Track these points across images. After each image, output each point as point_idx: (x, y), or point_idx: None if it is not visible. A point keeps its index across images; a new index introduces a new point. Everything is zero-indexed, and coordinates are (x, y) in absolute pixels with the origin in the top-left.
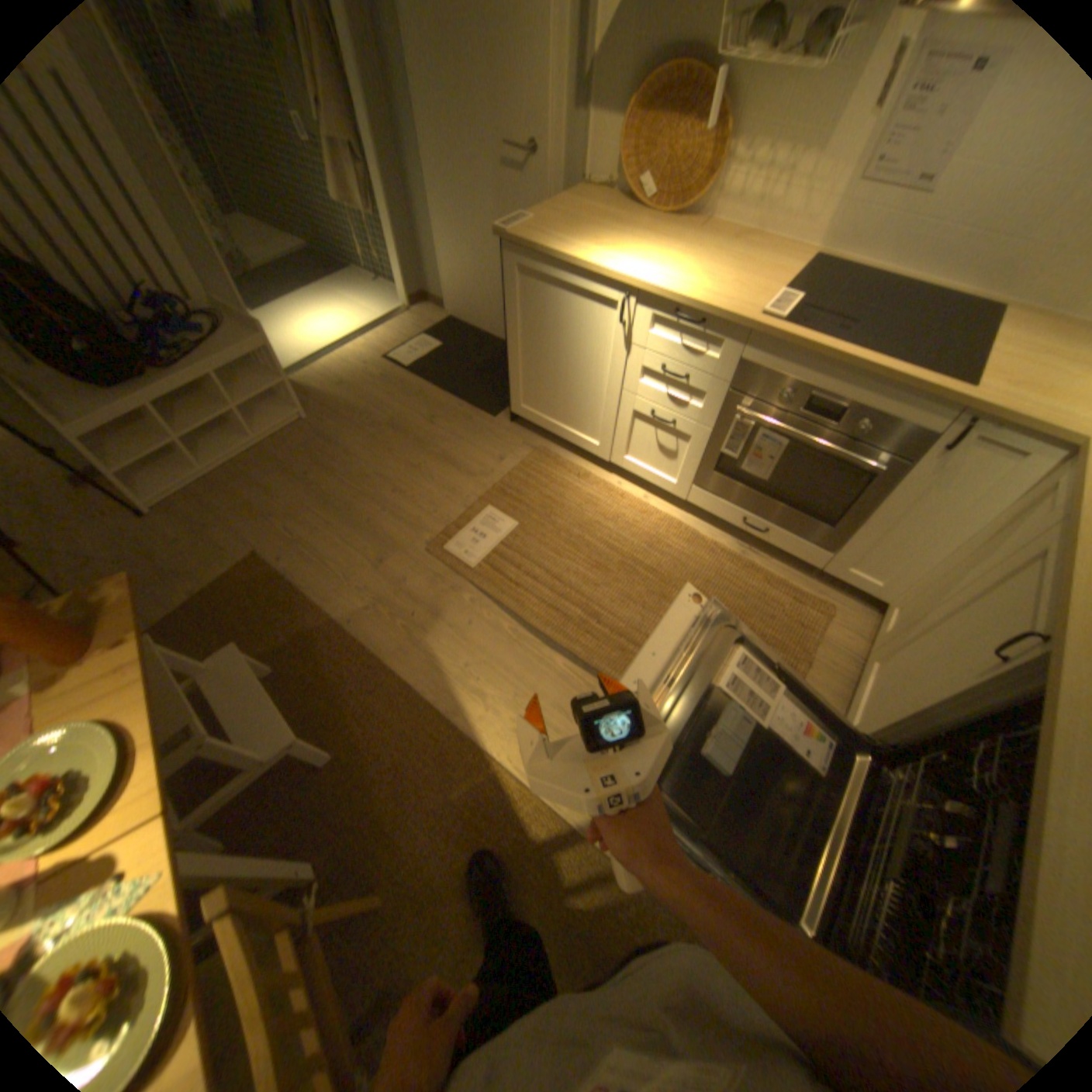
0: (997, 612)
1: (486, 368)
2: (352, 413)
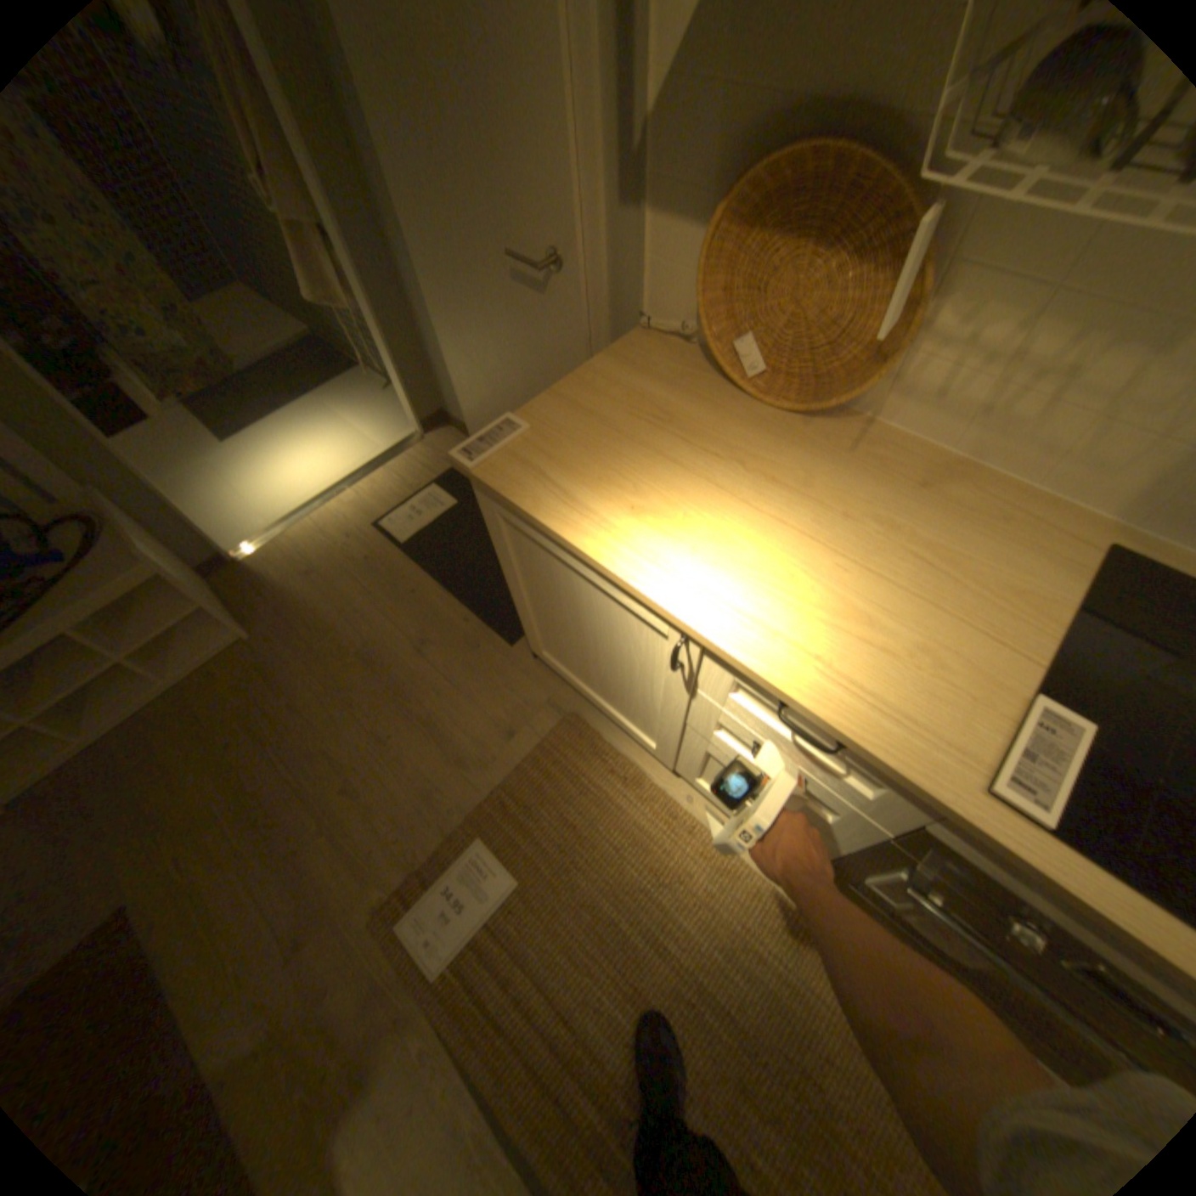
0: None
1: None
2: (312, 630)
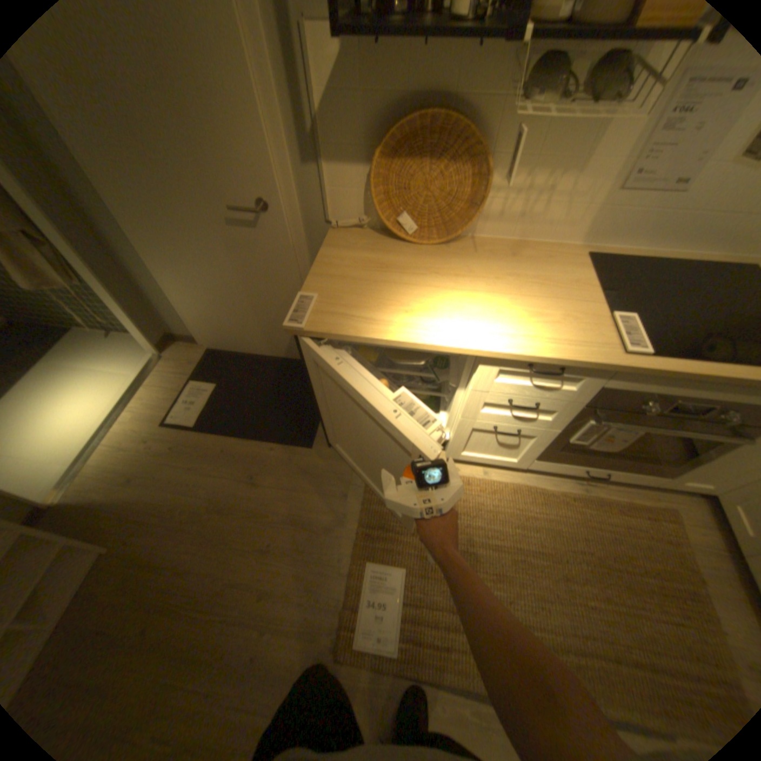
0: None
1: (272, 394)
2: (160, 514)
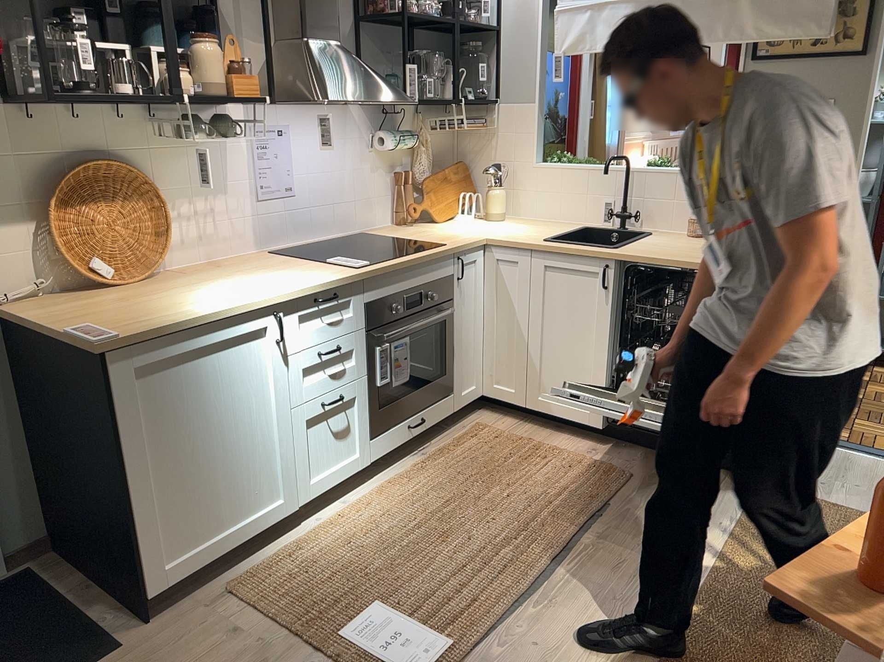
0: (565, 297)
1: None
2: None
